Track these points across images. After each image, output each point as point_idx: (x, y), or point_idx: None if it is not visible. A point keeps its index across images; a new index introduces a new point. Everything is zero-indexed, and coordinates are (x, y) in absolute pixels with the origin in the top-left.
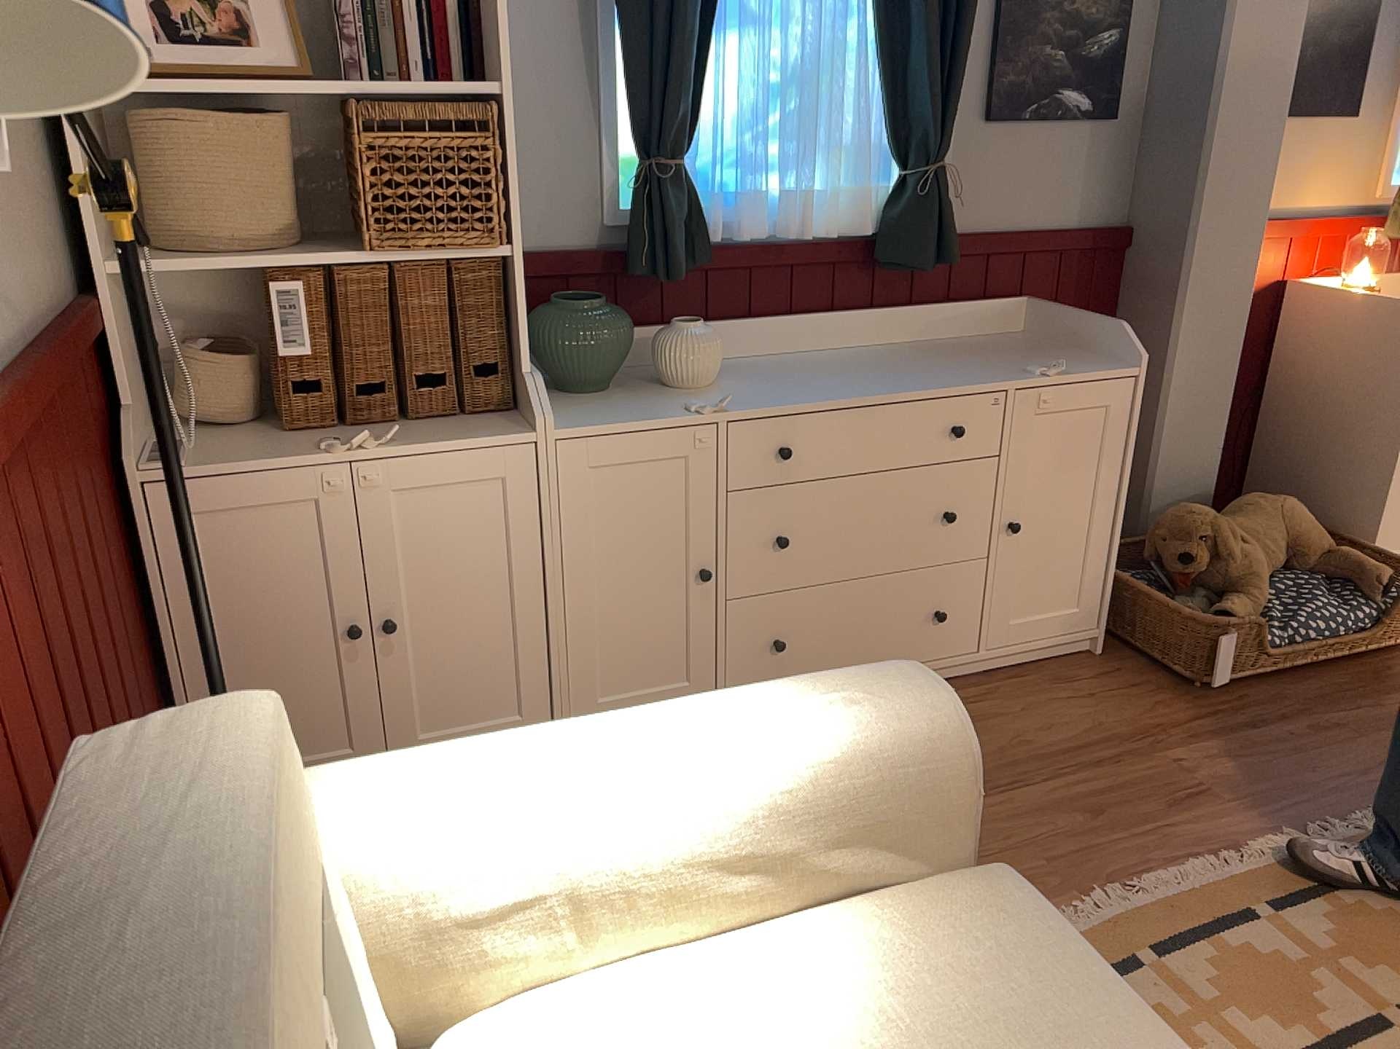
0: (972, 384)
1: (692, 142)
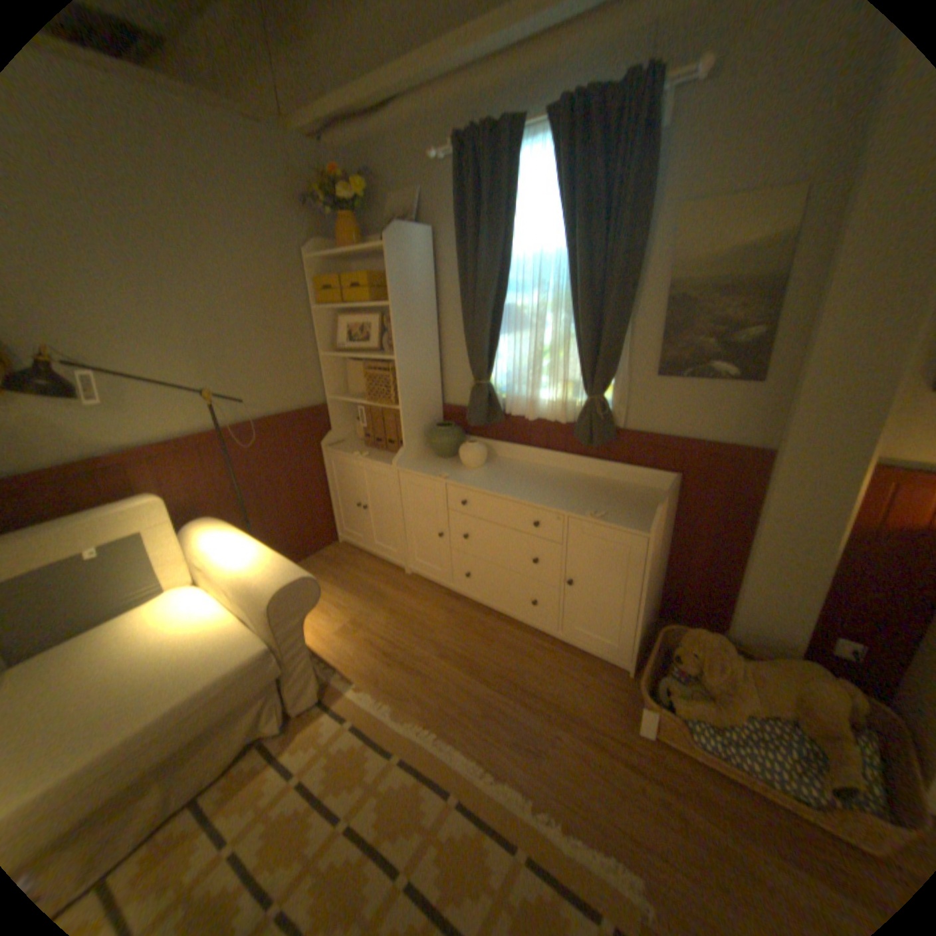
0: (549, 505)
1: (499, 374)
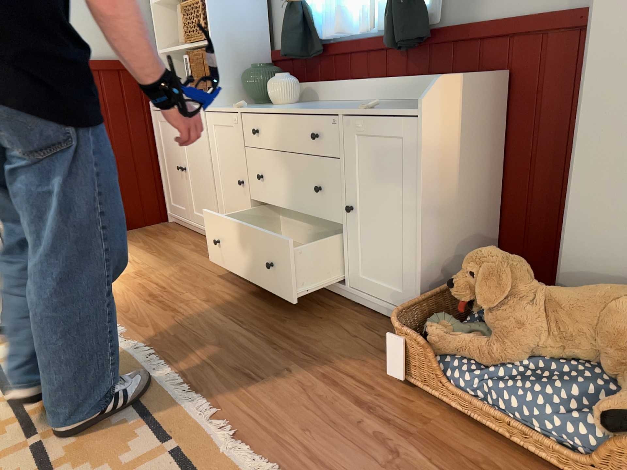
0: (327, 109)
1: None
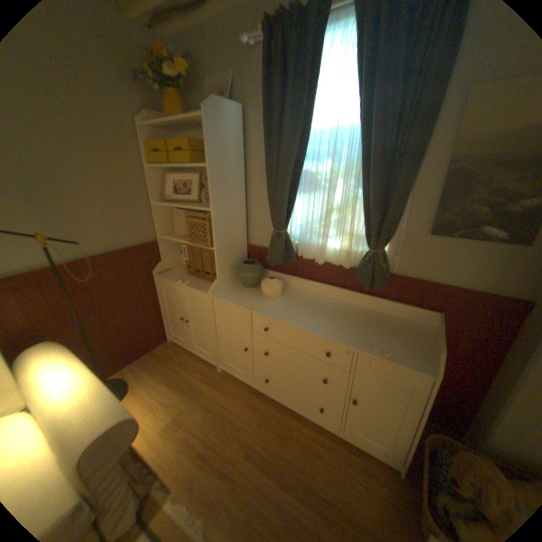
0: (340, 340)
1: (294, 225)
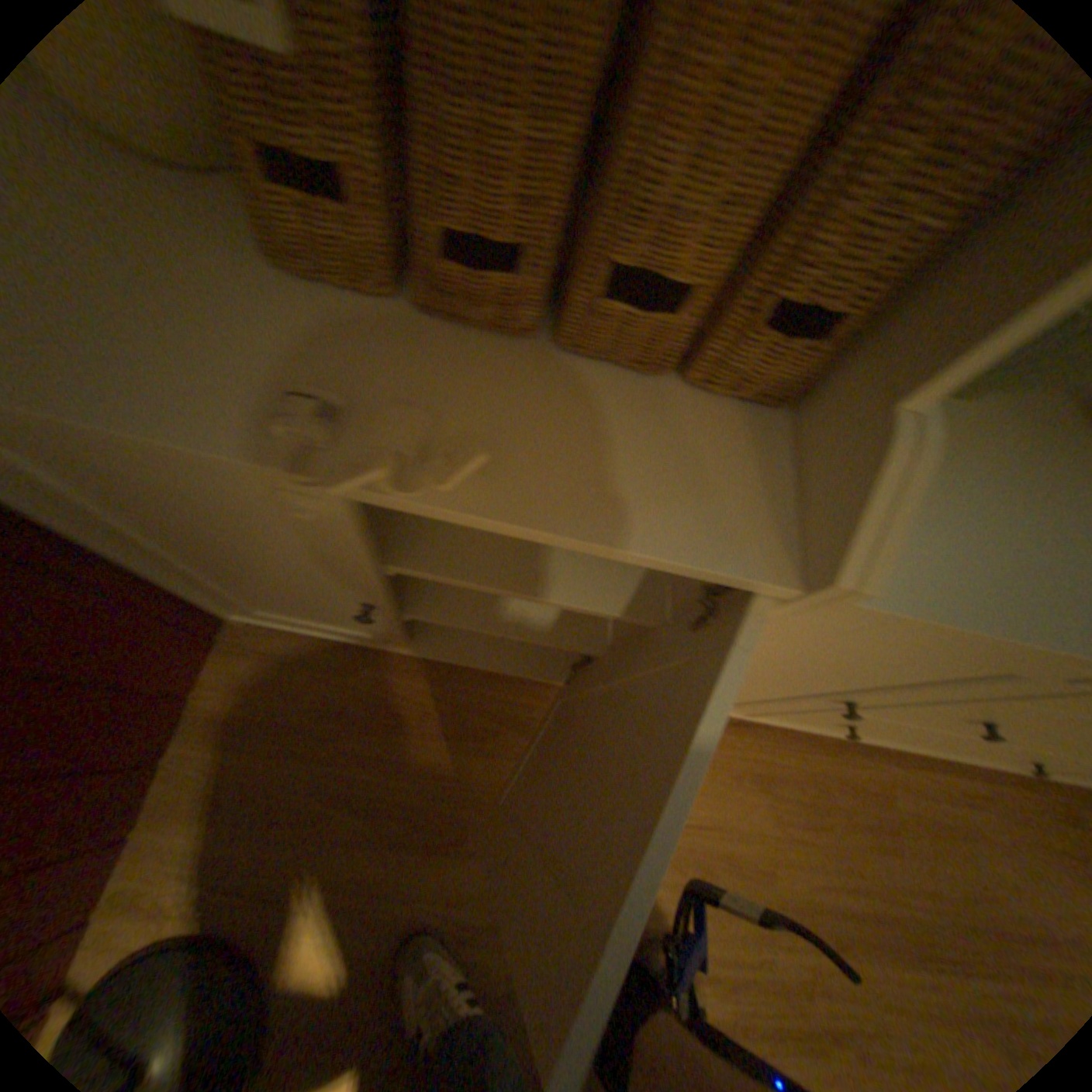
0: None
1: None
